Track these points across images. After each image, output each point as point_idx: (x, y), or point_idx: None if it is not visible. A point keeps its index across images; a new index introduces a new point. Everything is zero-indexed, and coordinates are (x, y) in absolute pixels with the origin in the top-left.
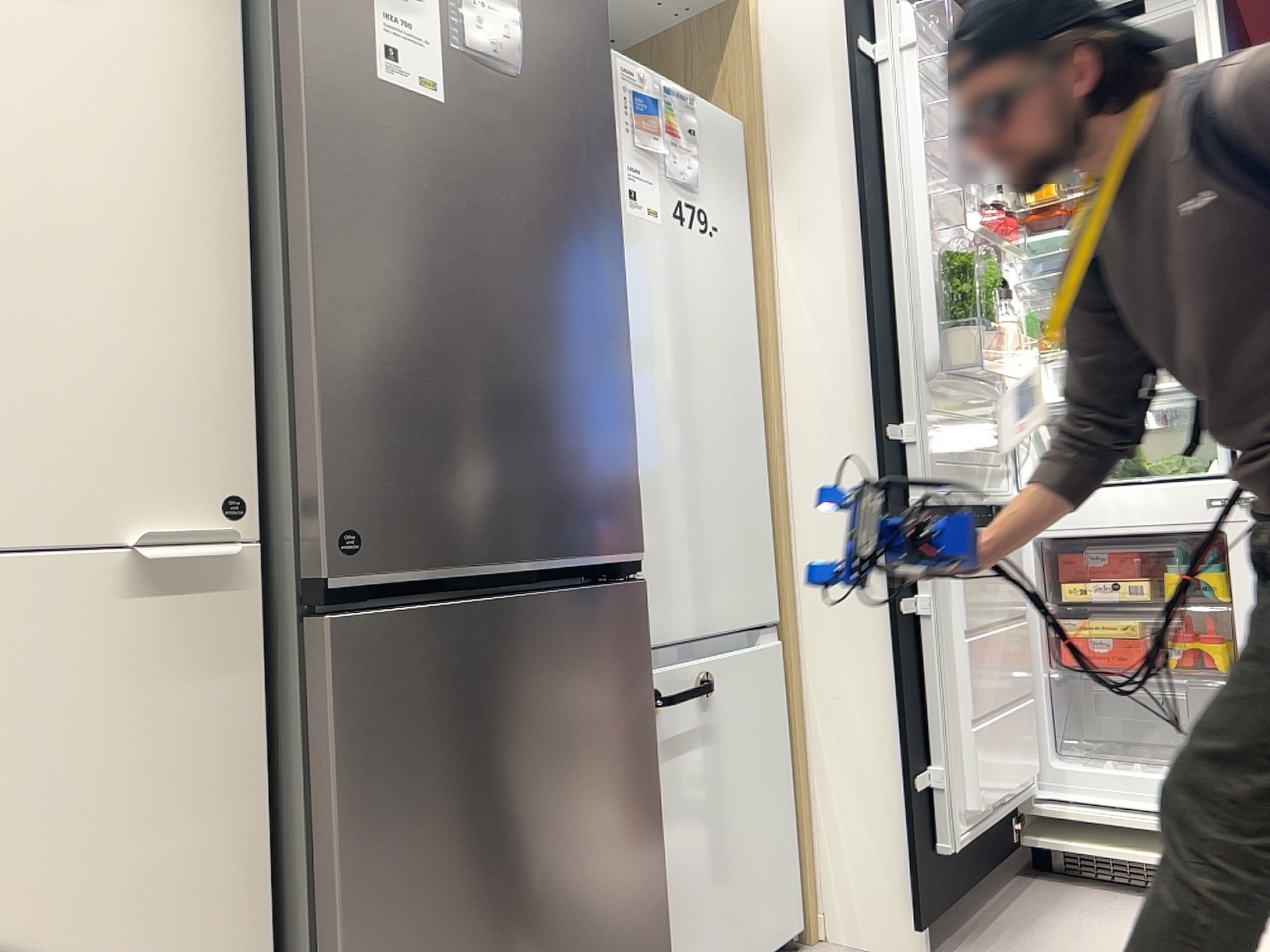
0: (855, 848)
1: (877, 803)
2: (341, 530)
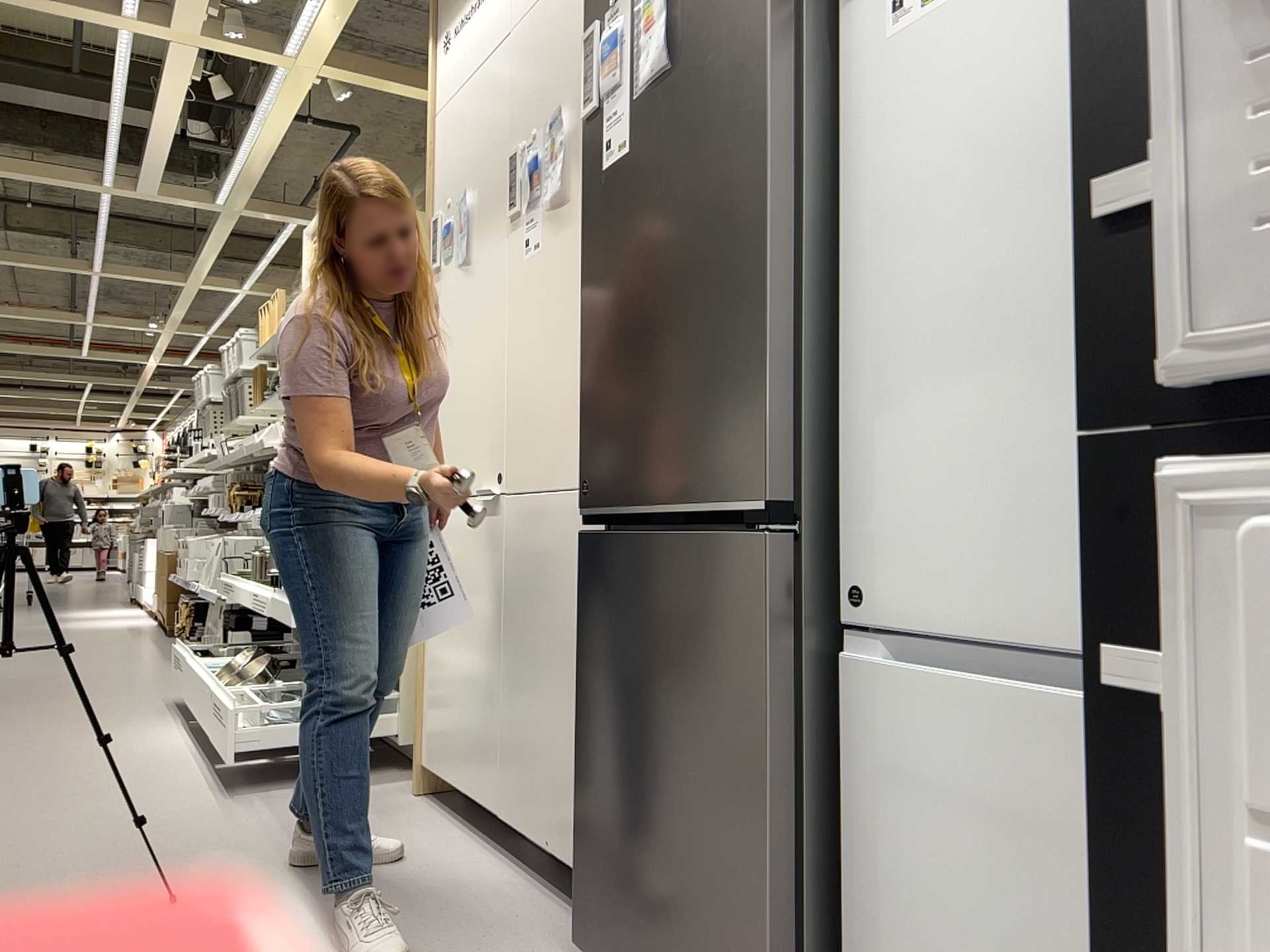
0: None
1: None
2: (585, 480)
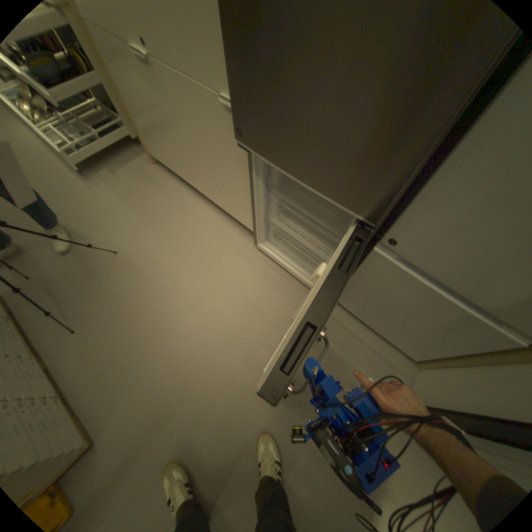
0: (439, 384)
1: (450, 397)
2: (238, 125)
